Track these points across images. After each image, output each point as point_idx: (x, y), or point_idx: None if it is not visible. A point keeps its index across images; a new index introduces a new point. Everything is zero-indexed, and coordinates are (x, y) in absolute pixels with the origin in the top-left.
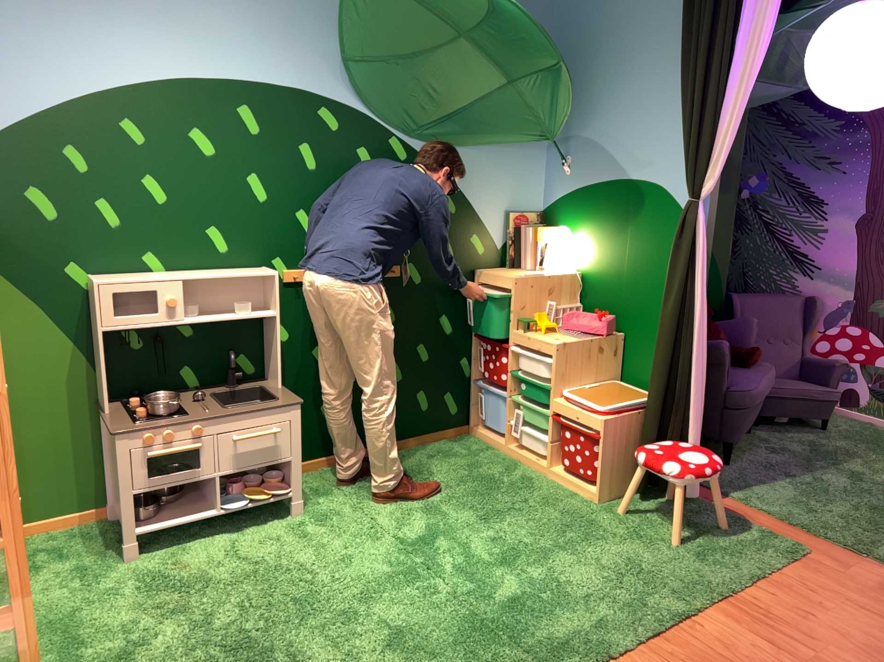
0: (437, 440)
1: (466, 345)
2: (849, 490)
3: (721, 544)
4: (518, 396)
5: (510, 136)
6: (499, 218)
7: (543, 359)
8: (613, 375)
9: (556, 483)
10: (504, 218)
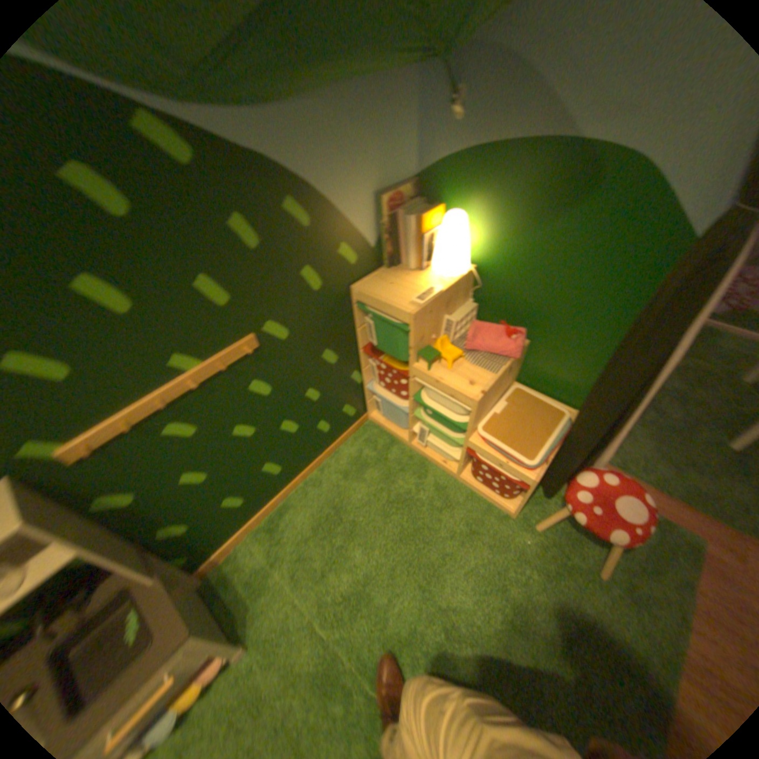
0: (344, 441)
1: (355, 360)
2: (689, 426)
3: (639, 563)
4: (419, 409)
5: (378, 59)
6: (370, 208)
7: (454, 400)
8: (513, 380)
9: (467, 490)
10: (376, 206)
